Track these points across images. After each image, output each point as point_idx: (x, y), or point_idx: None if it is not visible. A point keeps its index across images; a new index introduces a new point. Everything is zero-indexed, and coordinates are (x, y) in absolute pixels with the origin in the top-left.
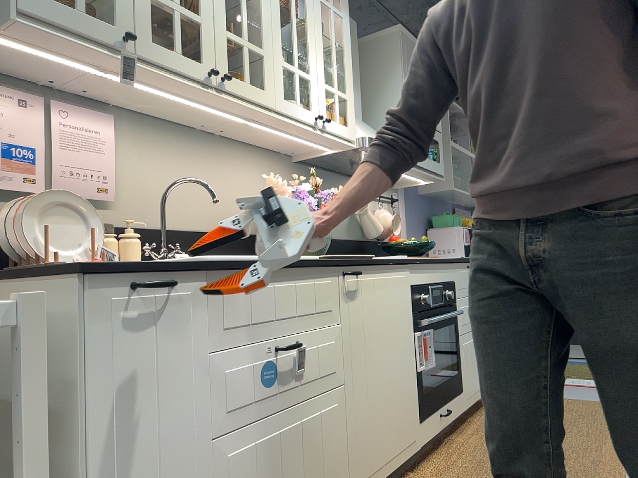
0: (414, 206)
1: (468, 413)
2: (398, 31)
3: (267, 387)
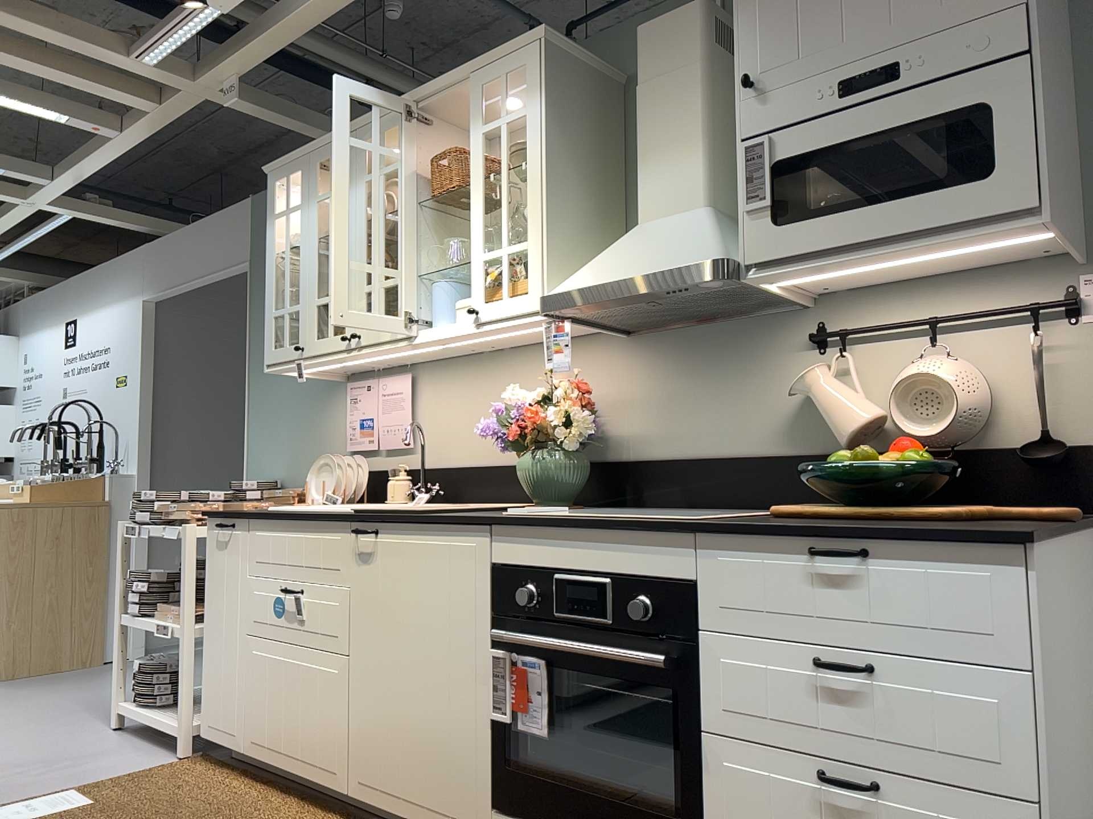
0: None
1: None
2: None
3: (278, 617)
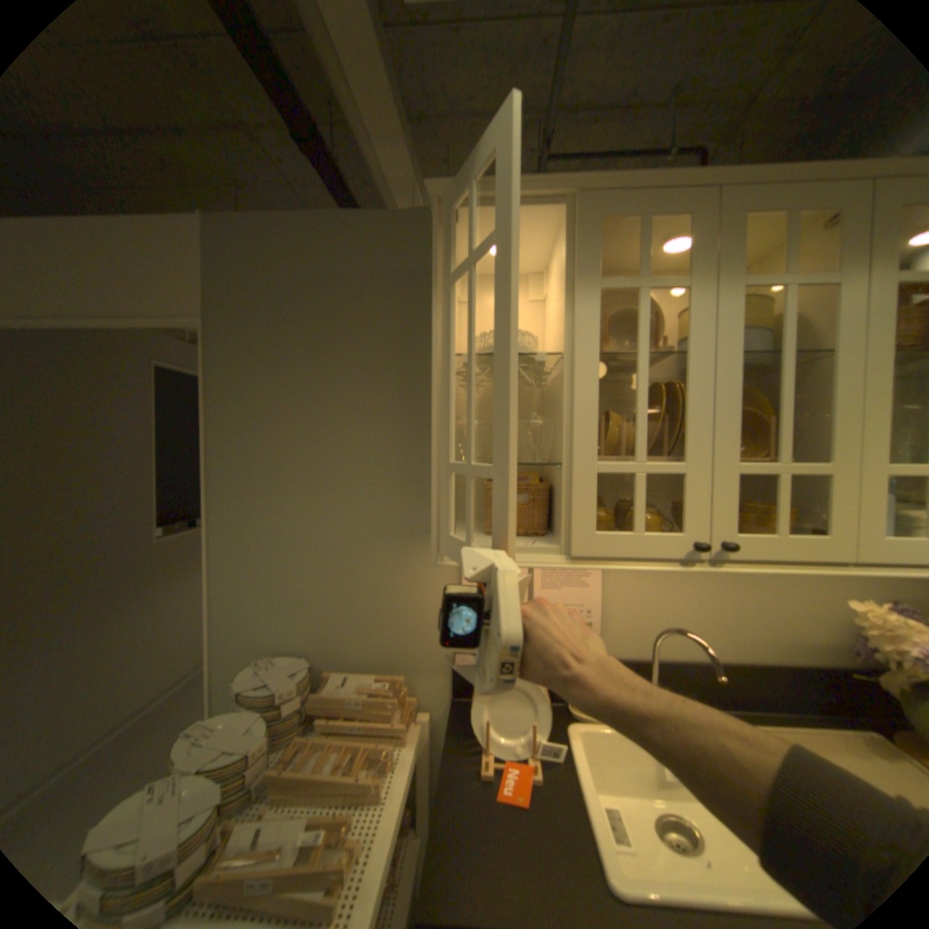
0: None
1: None
2: None
3: None
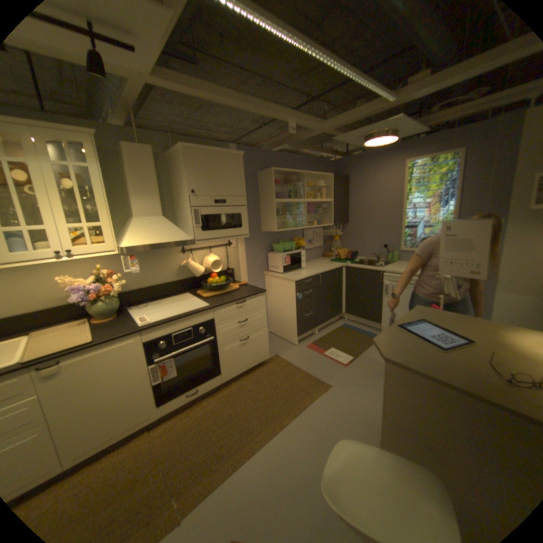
0: (254, 241)
1: (239, 377)
2: (181, 147)
3: None
